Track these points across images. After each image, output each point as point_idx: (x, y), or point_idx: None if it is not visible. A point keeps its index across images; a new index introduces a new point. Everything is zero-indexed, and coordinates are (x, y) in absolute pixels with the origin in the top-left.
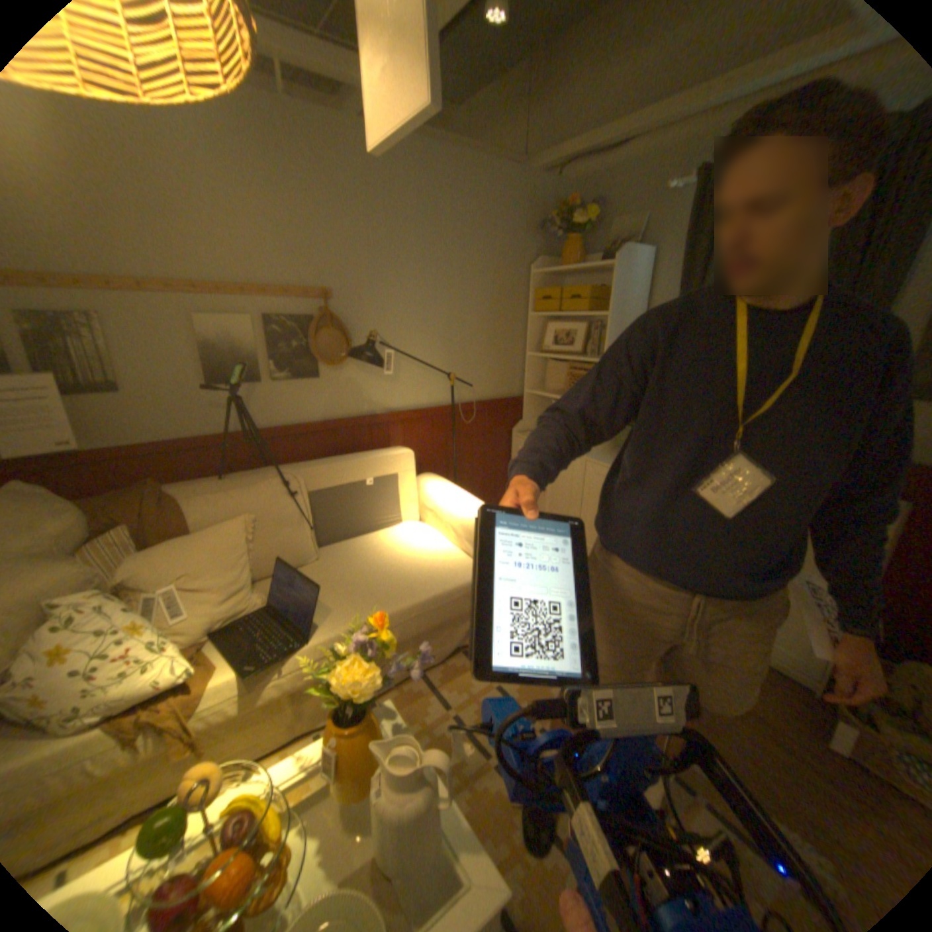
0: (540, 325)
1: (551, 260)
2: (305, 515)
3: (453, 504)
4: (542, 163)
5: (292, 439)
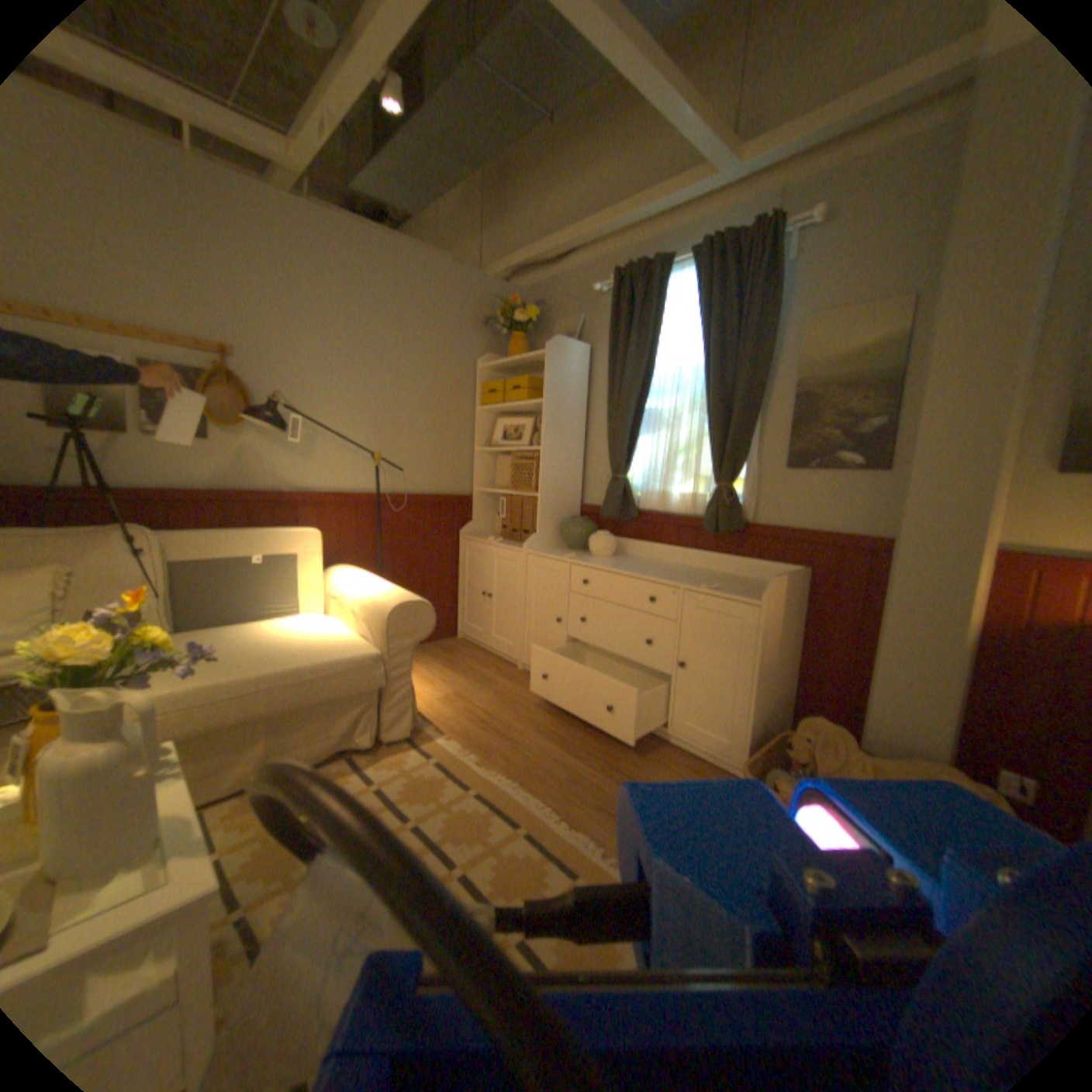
0: (489, 421)
1: (499, 357)
2: (150, 580)
3: (356, 586)
4: (493, 272)
5: (162, 506)
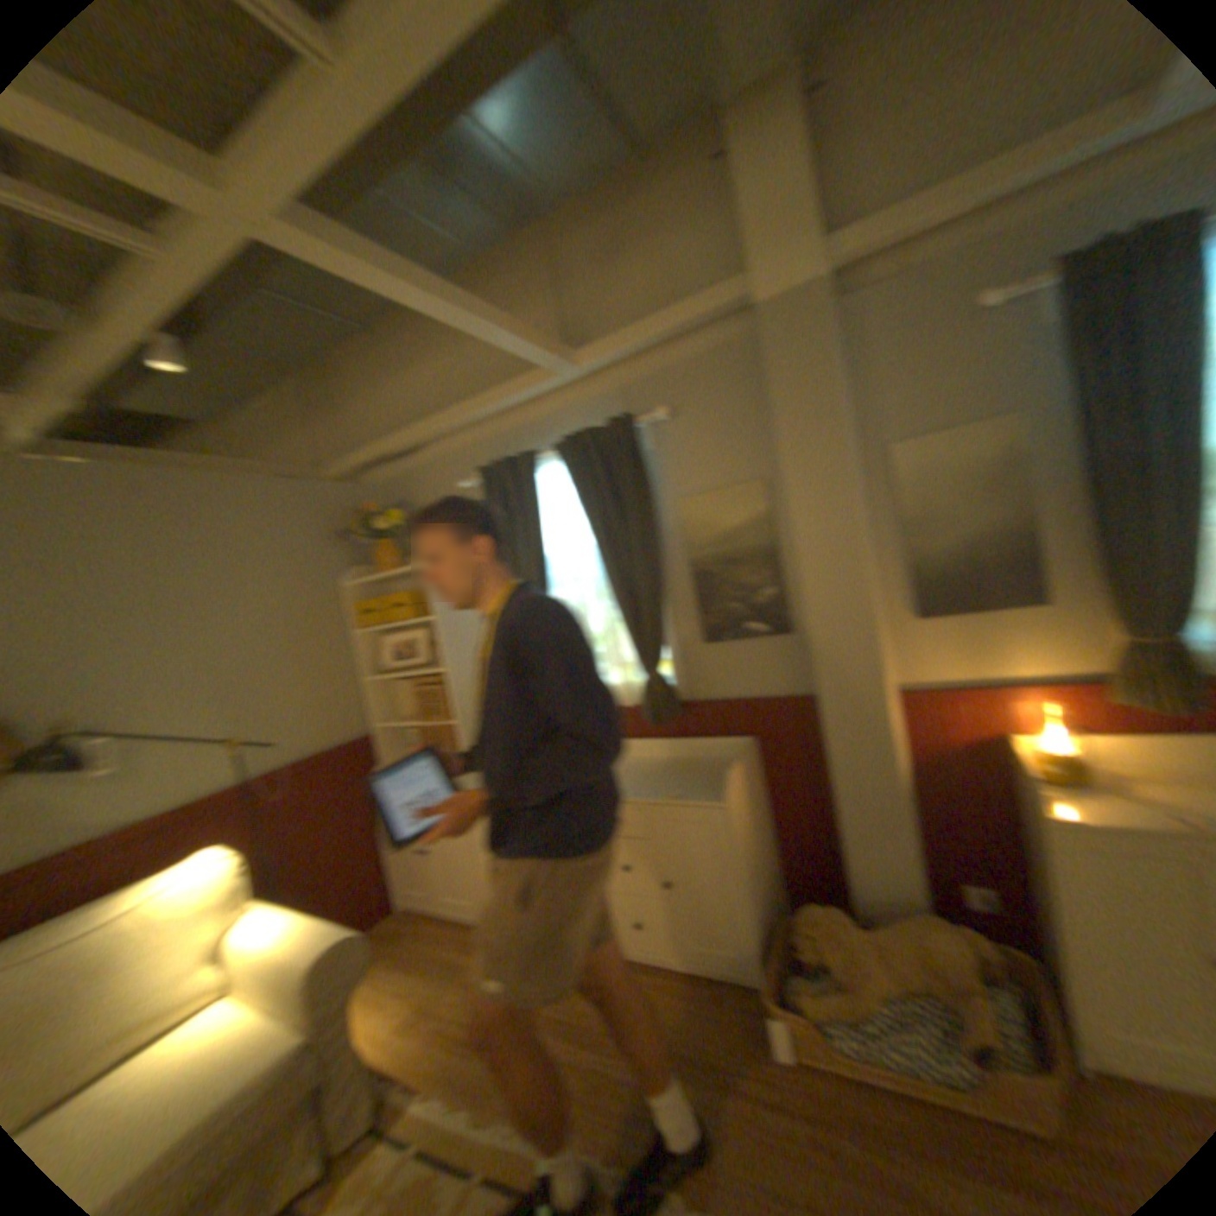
0: (376, 642)
1: (371, 569)
2: None
3: (250, 941)
4: (339, 473)
5: None
